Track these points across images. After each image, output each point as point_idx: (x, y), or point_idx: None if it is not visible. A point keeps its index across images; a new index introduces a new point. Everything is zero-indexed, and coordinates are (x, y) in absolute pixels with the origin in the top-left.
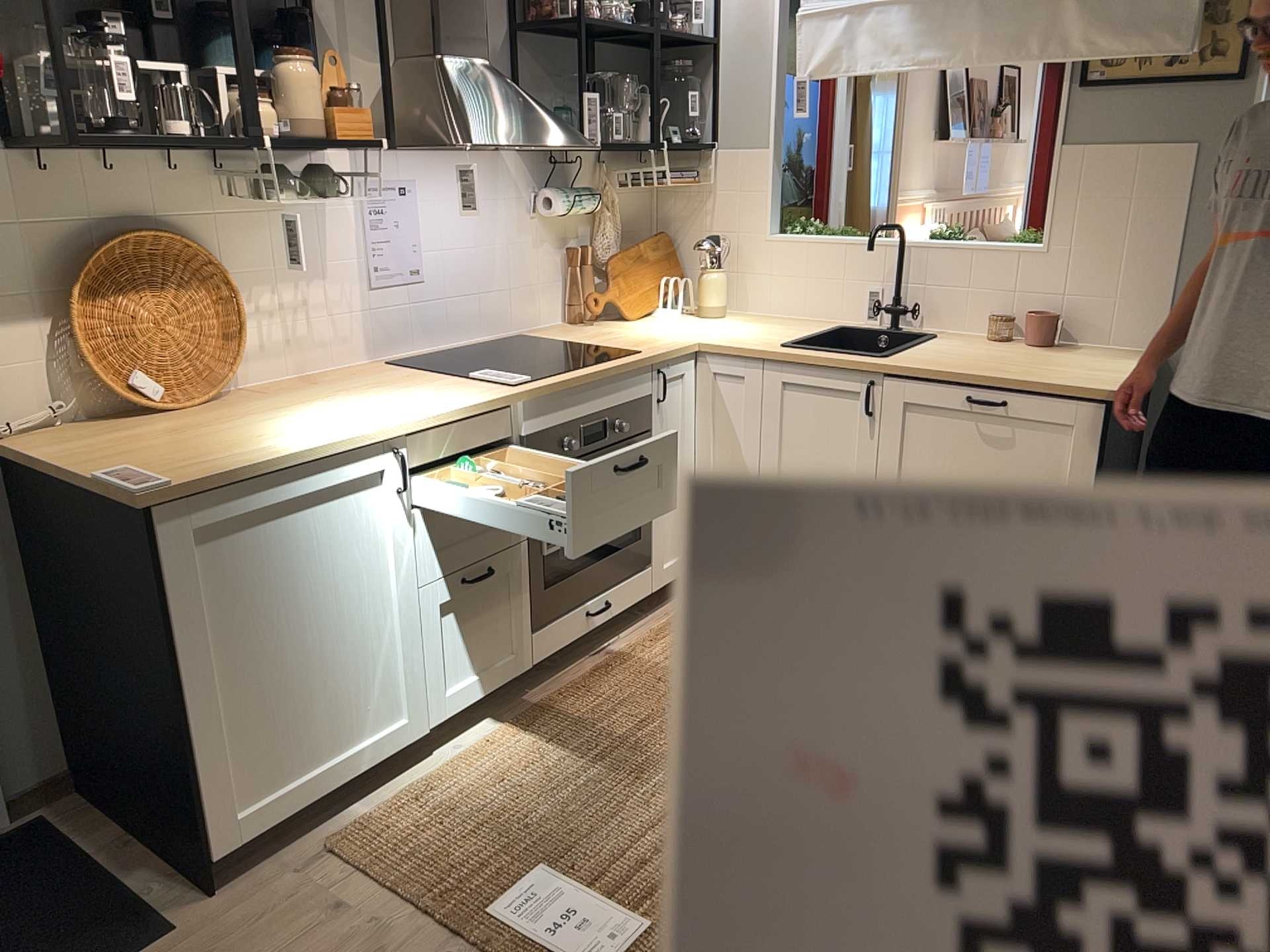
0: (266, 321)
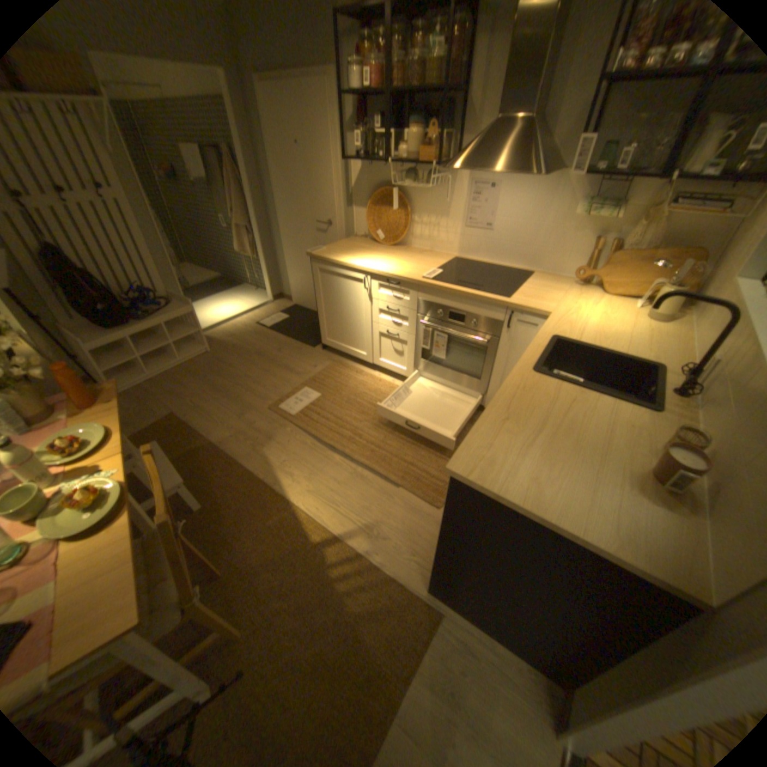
0: (423, 226)
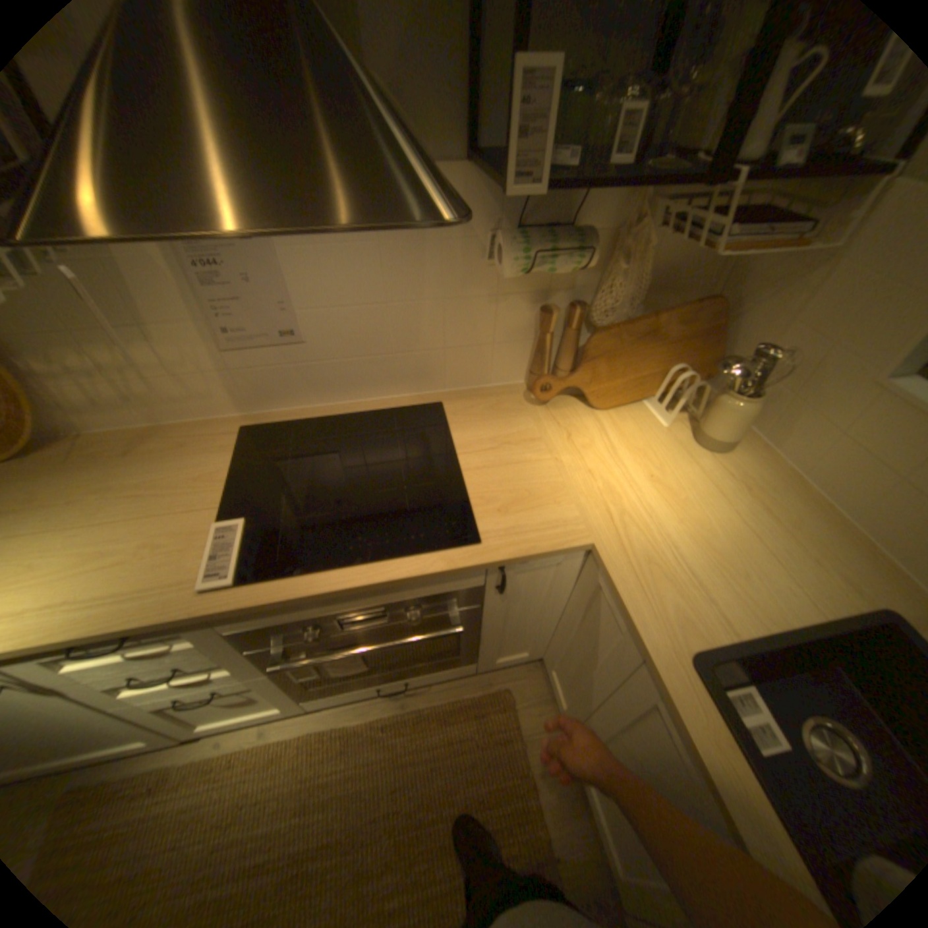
0: (83, 378)
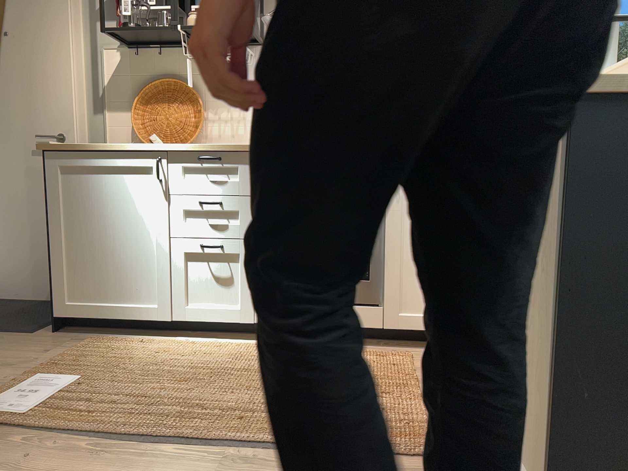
0: (221, 123)
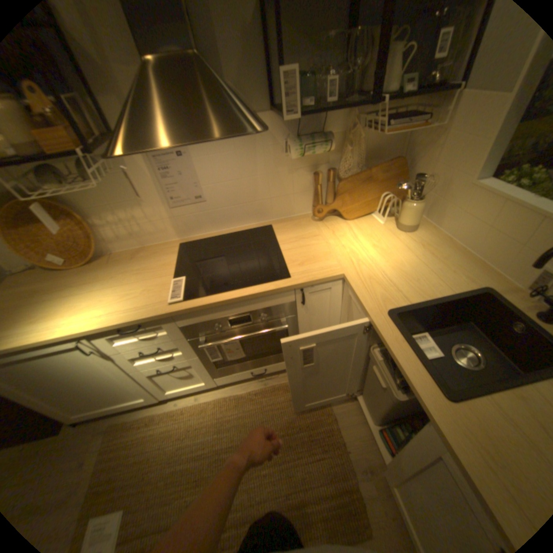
0: (114, 225)
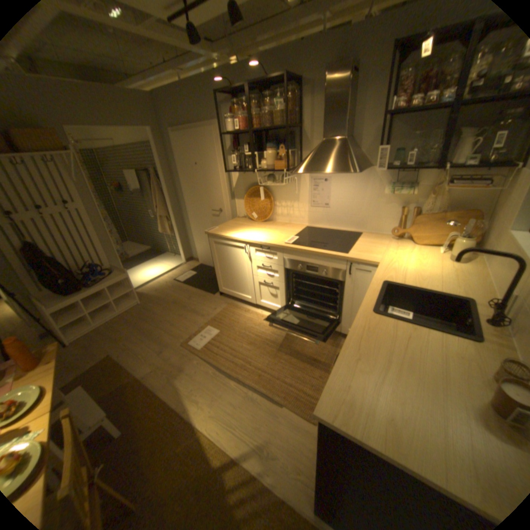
0: (282, 208)
